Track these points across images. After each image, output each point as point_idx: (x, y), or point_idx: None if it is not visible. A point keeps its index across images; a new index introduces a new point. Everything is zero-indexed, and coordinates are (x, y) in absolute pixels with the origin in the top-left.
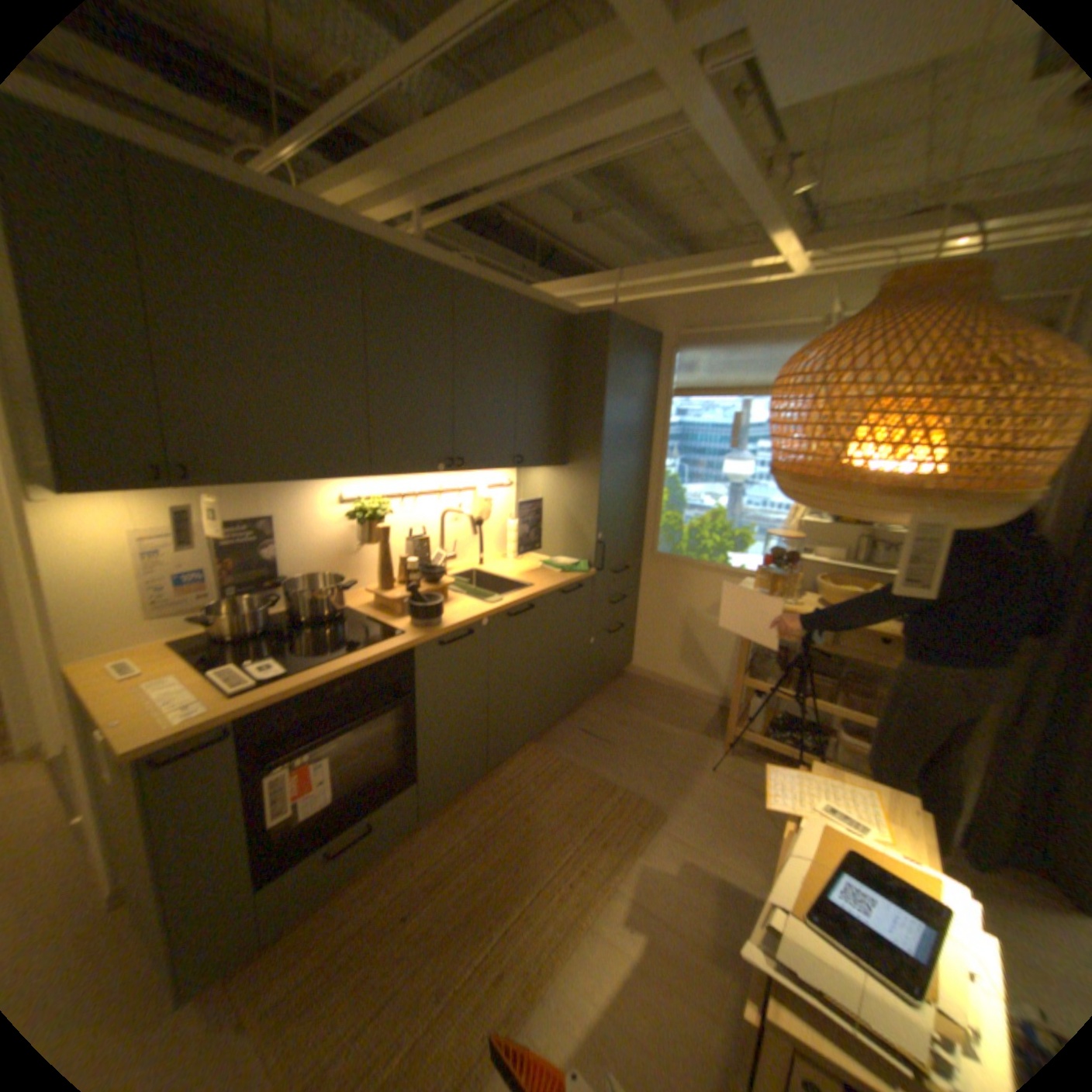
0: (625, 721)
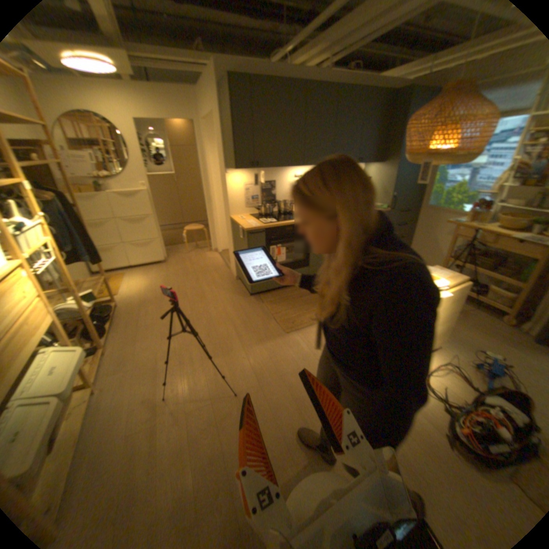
0: None
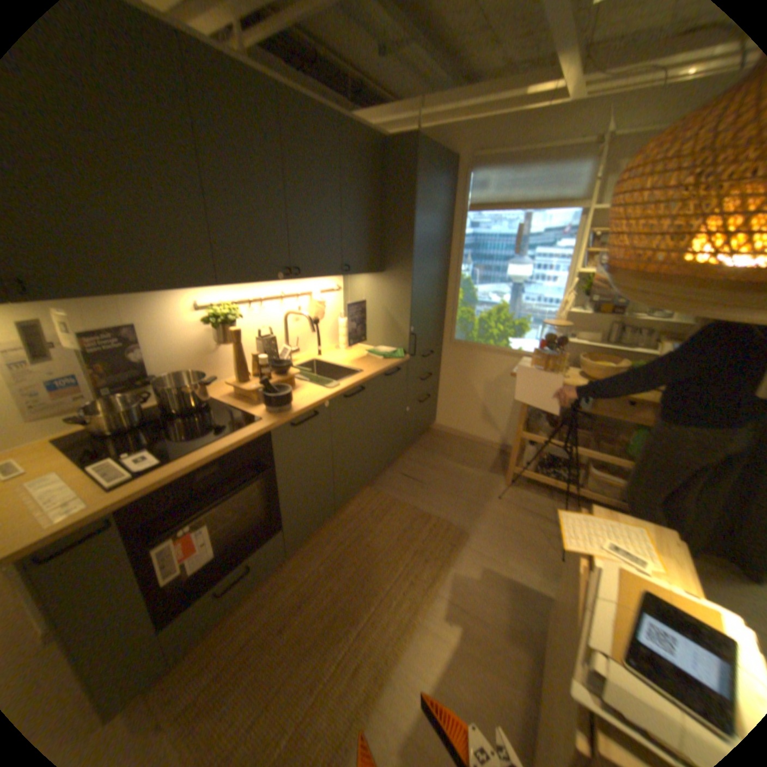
0: (433, 466)
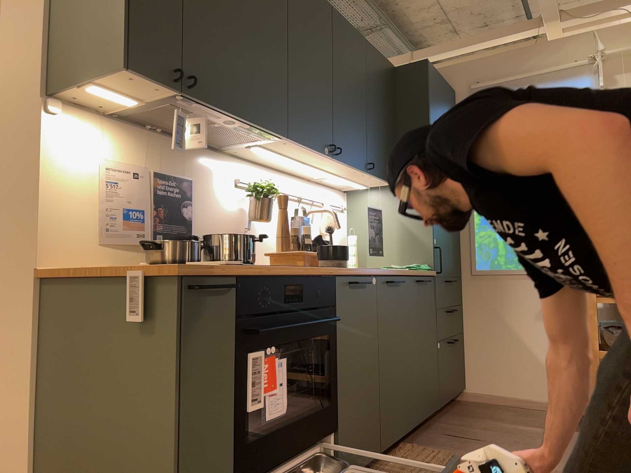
0: (485, 426)
